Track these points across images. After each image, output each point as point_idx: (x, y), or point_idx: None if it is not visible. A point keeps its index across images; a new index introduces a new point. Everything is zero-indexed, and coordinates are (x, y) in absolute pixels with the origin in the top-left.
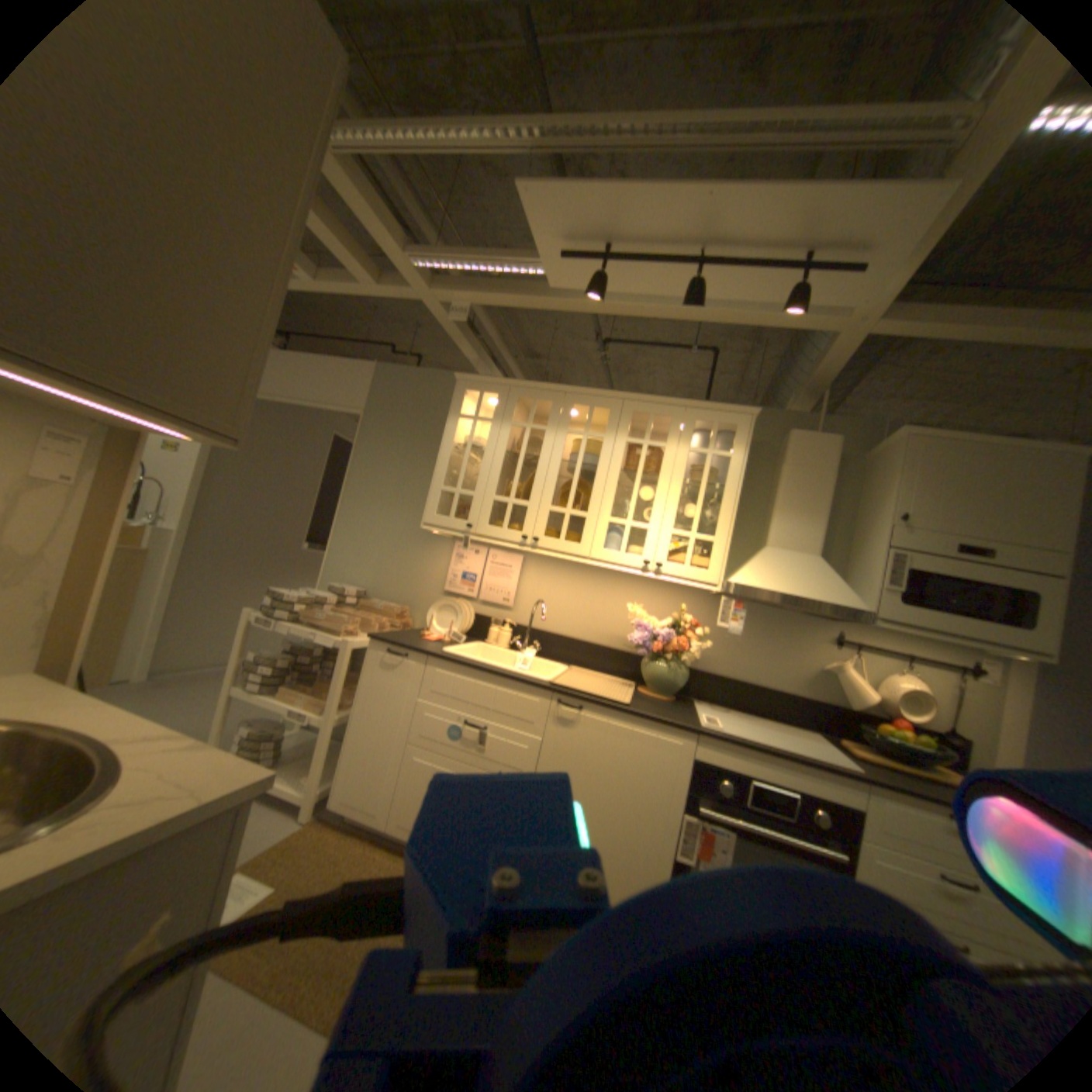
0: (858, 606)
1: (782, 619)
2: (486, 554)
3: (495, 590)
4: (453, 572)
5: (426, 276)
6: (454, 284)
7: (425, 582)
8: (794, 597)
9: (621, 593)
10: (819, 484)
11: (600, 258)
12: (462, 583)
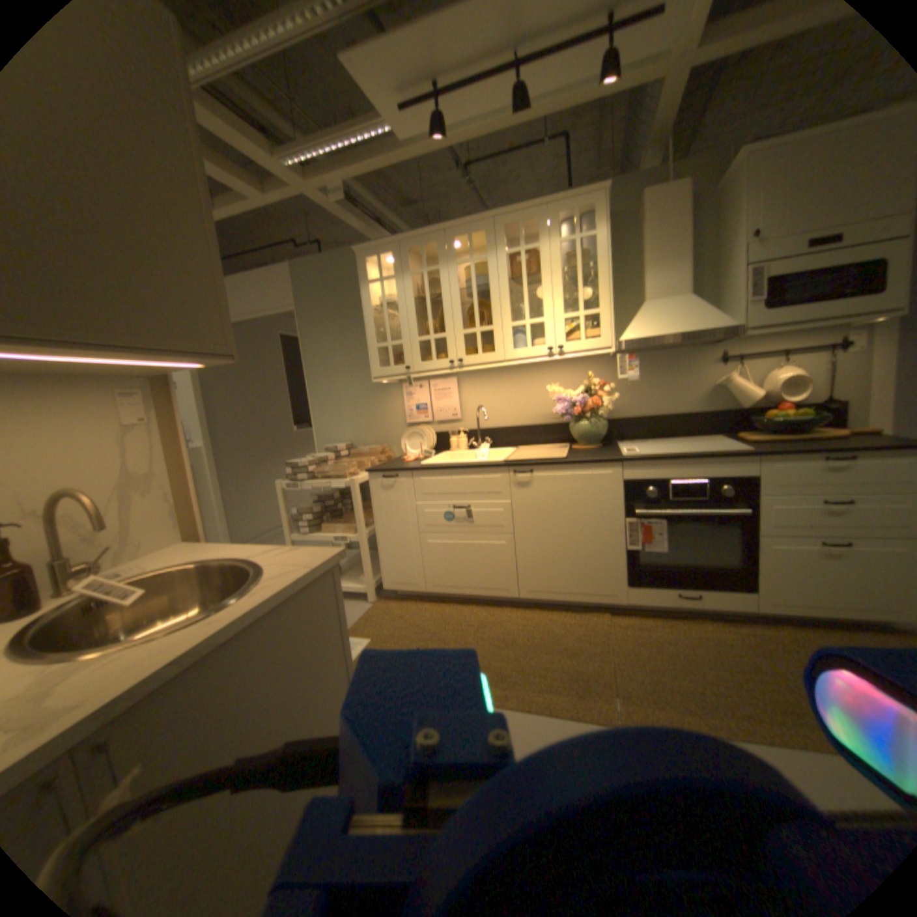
0: (728, 323)
1: (672, 356)
2: (427, 384)
3: (443, 409)
4: (408, 406)
5: (296, 168)
6: (321, 166)
7: (390, 421)
8: (673, 334)
9: (539, 379)
10: (677, 230)
11: (431, 95)
12: (417, 413)
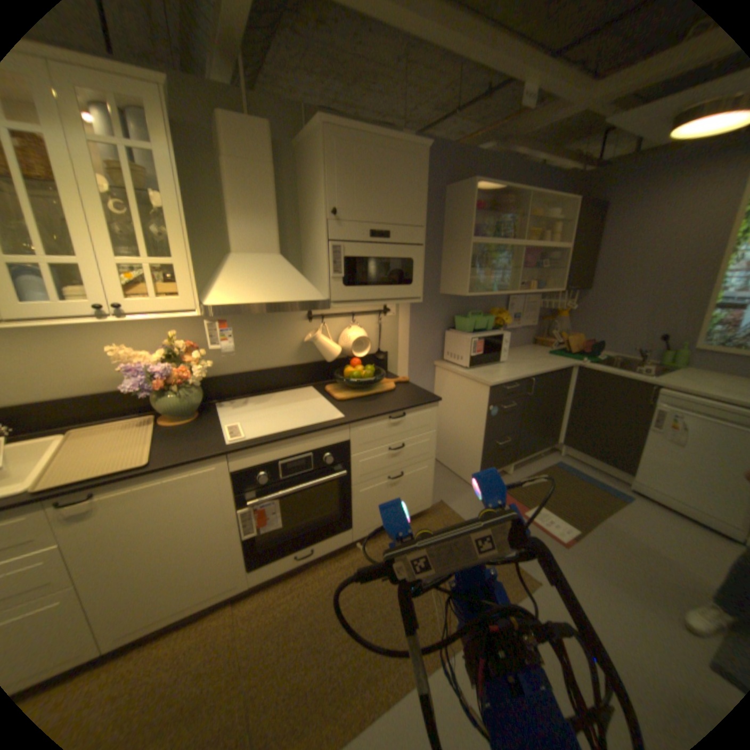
0: (317, 298)
1: (266, 313)
2: None
3: None
4: None
5: None
6: None
7: None
8: (269, 305)
9: (95, 334)
10: (262, 182)
11: None
12: None
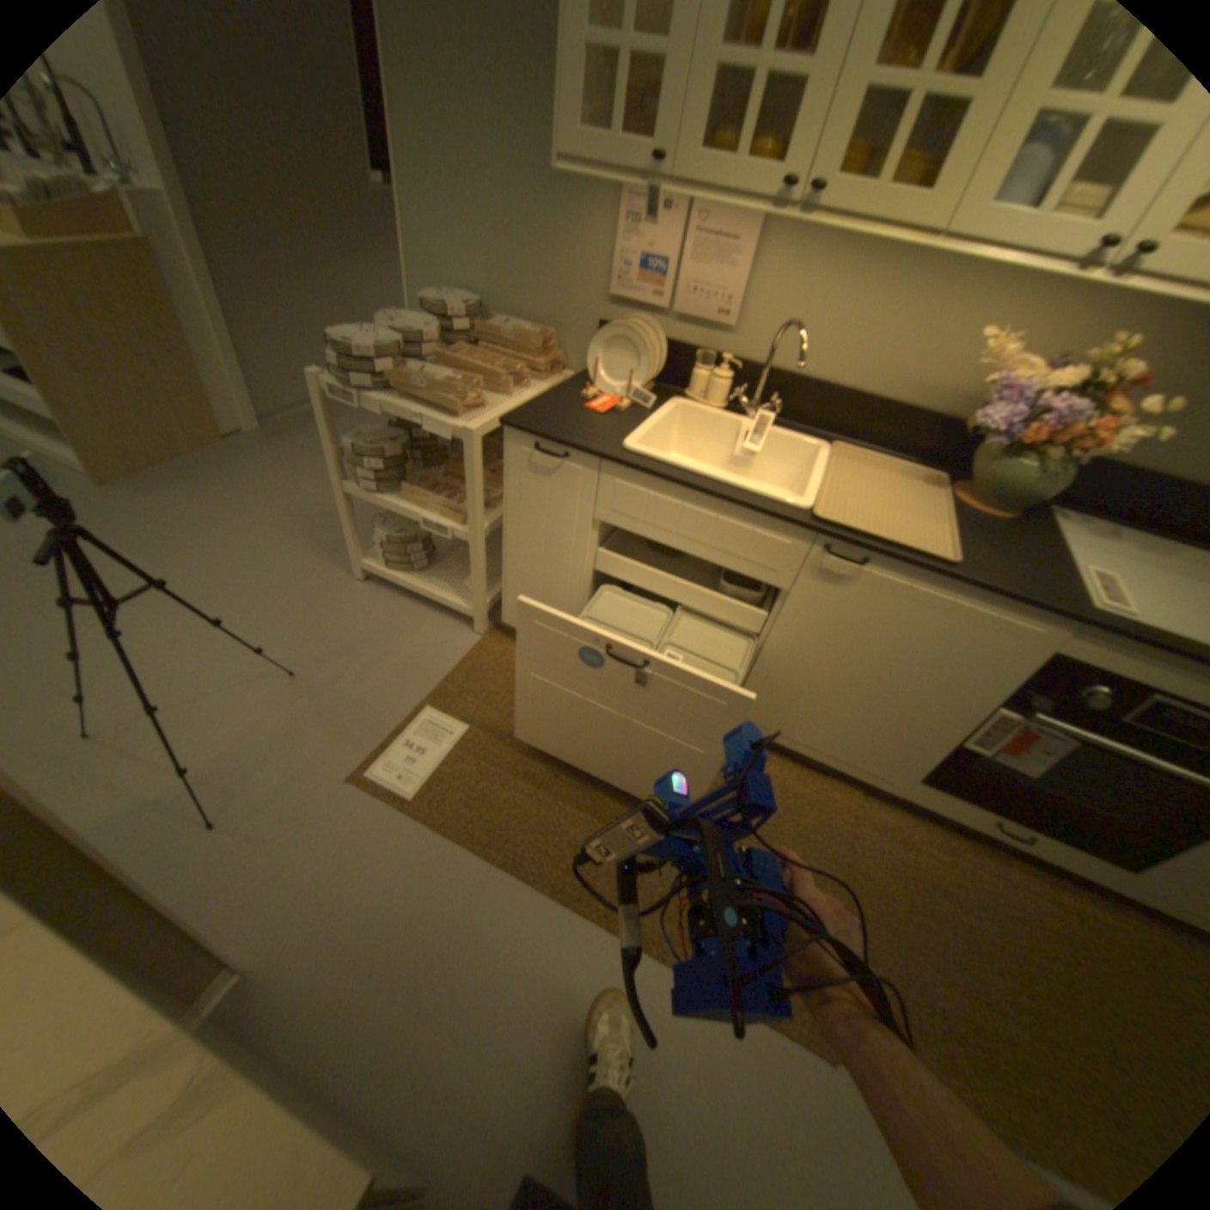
0: None
1: None
2: (686, 210)
3: (704, 294)
4: (624, 256)
5: None
6: None
7: (575, 280)
8: None
9: (973, 292)
10: None
11: None
12: (641, 282)
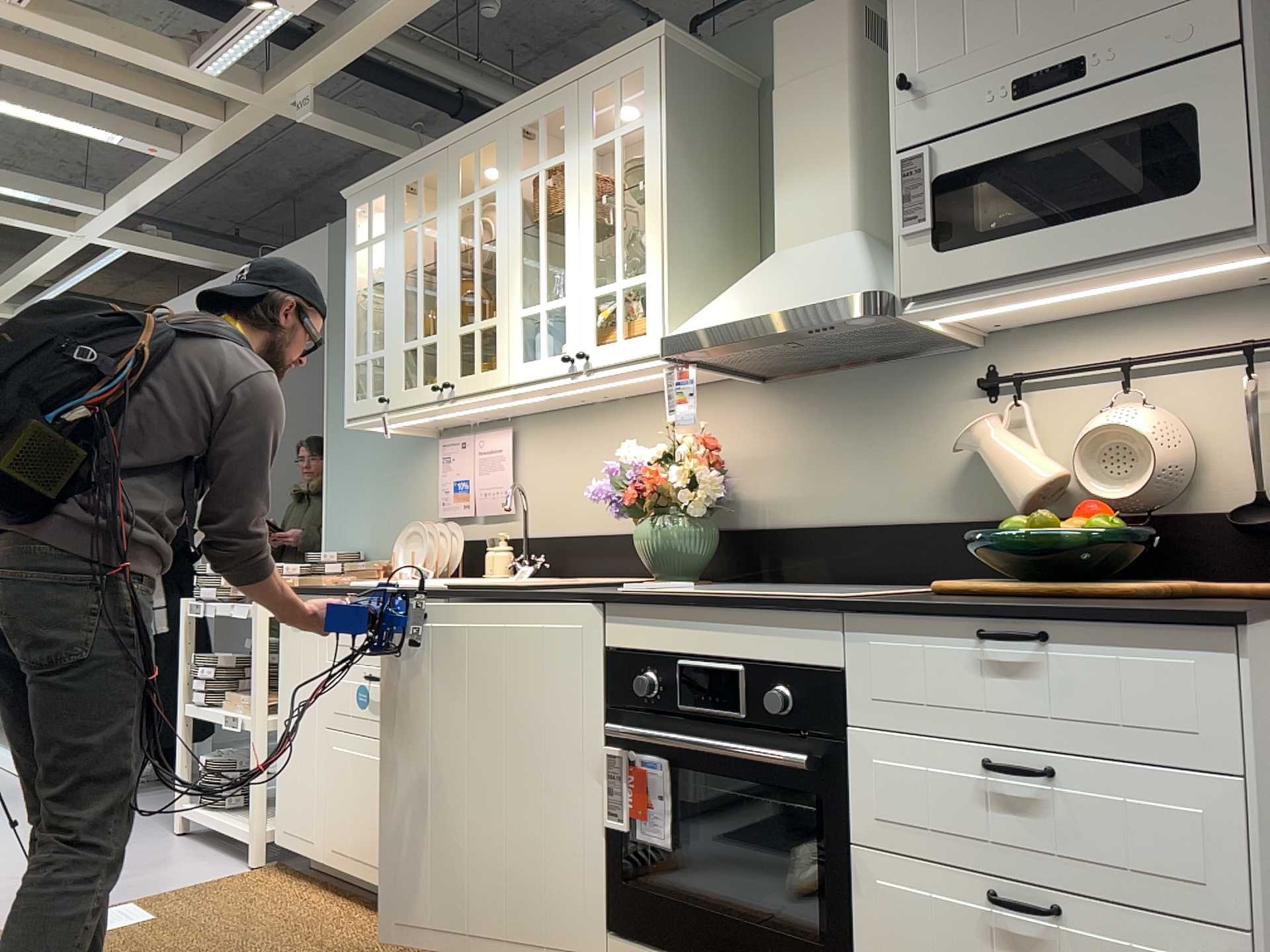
0: (853, 290)
1: (880, 381)
2: (472, 442)
3: (488, 493)
4: (442, 485)
5: (252, 83)
6: (284, 74)
7: (421, 515)
8: (749, 319)
9: (640, 434)
10: (826, 100)
11: None
12: (454, 499)
